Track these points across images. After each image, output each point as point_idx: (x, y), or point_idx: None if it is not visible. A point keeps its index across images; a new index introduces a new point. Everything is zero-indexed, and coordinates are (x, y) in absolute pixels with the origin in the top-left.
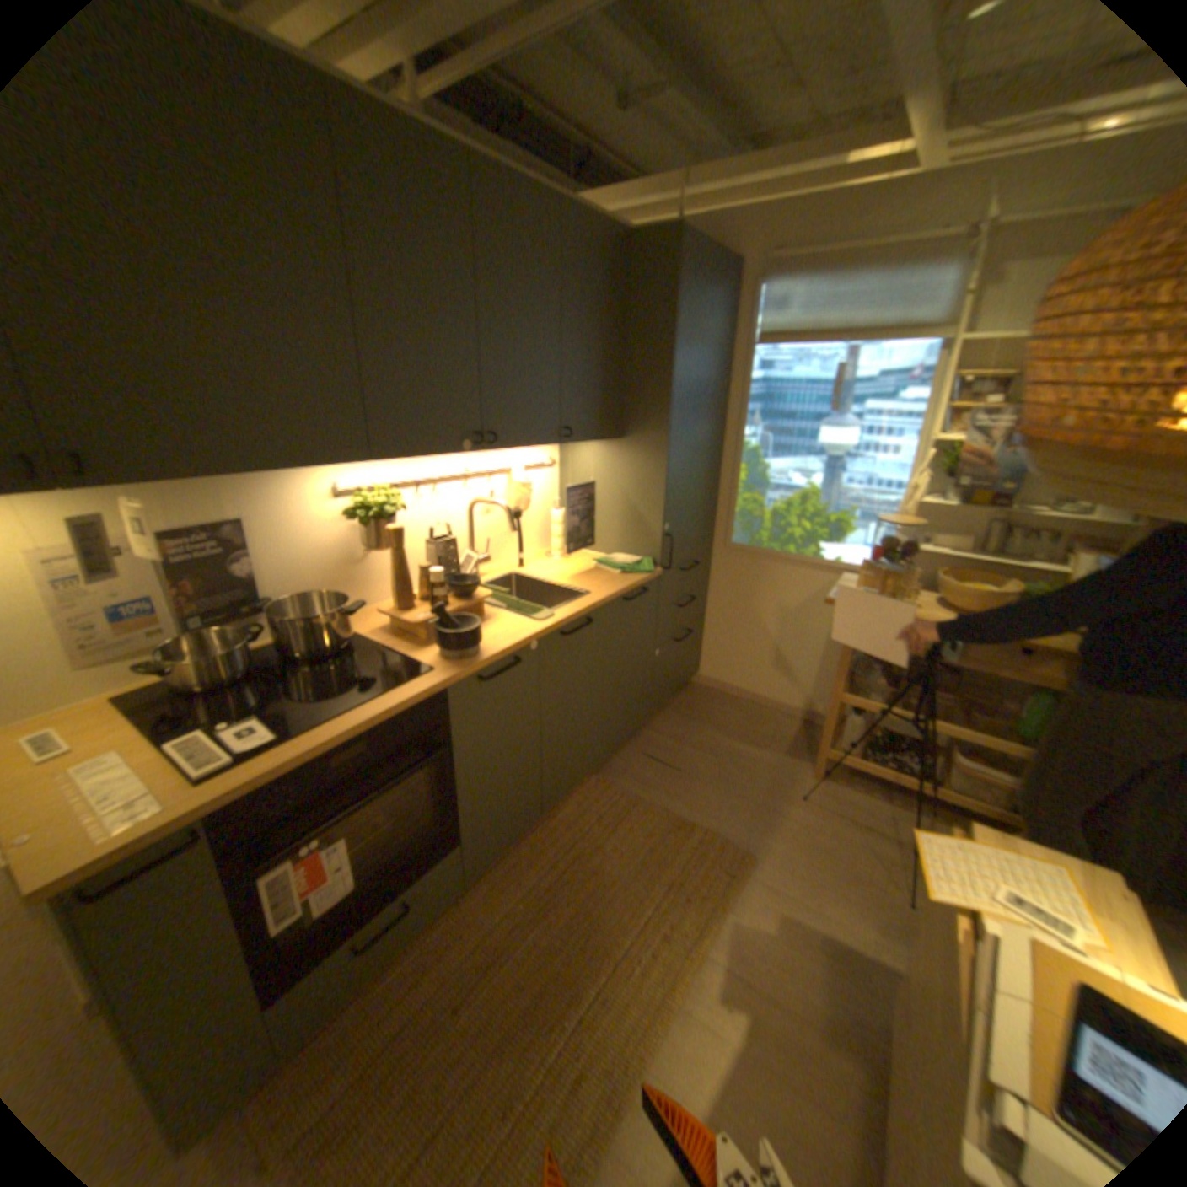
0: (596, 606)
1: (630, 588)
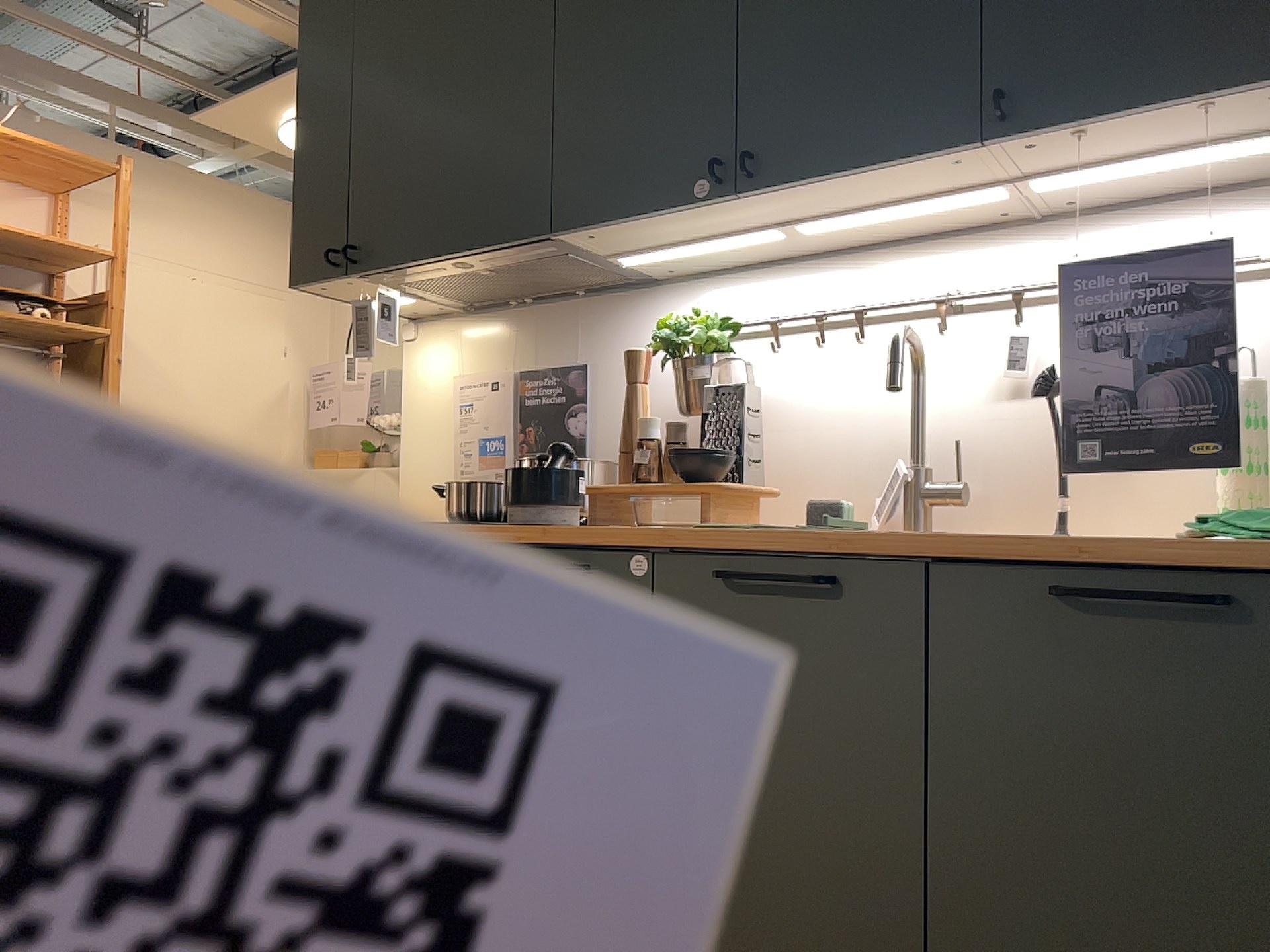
0: (871, 547)
1: (1098, 554)
